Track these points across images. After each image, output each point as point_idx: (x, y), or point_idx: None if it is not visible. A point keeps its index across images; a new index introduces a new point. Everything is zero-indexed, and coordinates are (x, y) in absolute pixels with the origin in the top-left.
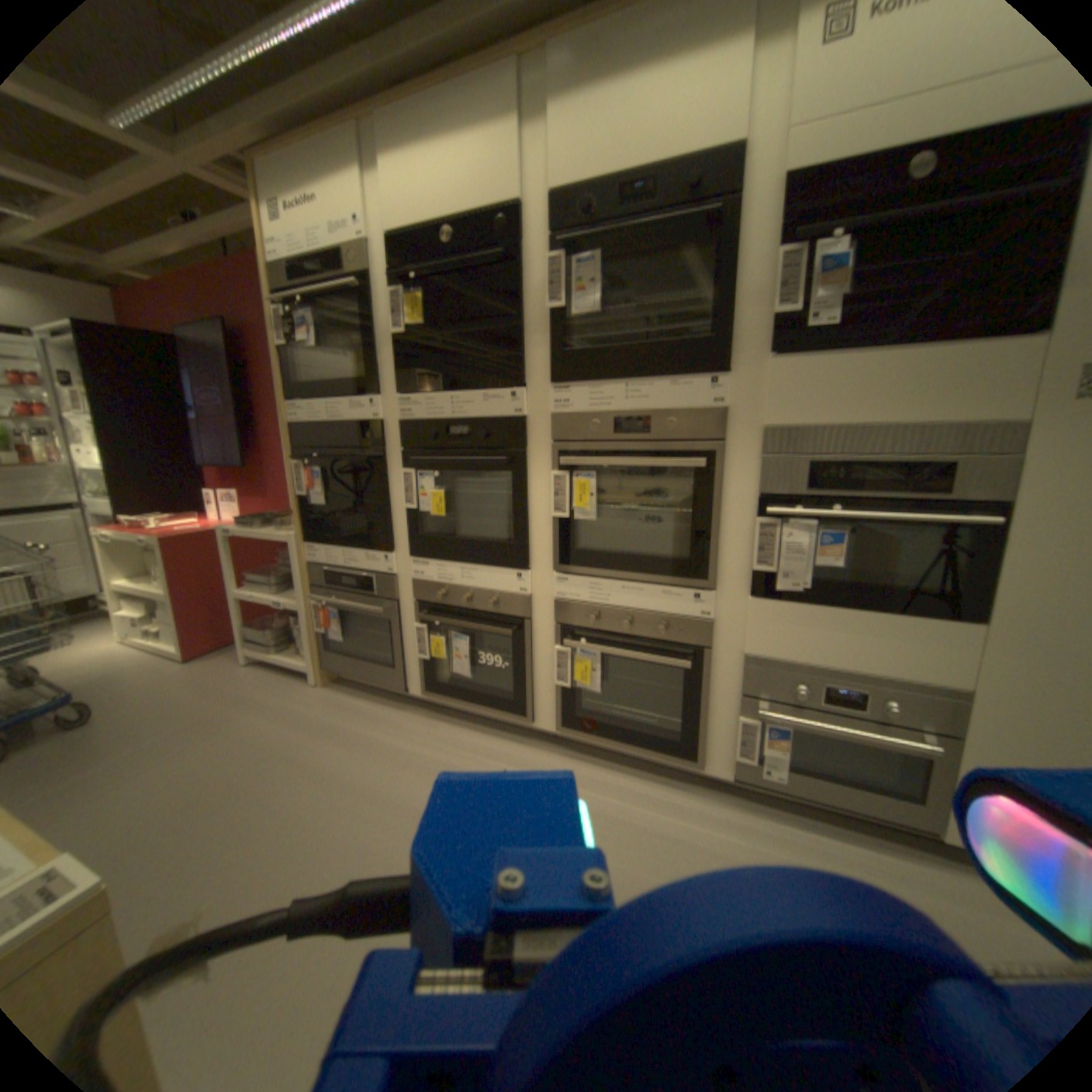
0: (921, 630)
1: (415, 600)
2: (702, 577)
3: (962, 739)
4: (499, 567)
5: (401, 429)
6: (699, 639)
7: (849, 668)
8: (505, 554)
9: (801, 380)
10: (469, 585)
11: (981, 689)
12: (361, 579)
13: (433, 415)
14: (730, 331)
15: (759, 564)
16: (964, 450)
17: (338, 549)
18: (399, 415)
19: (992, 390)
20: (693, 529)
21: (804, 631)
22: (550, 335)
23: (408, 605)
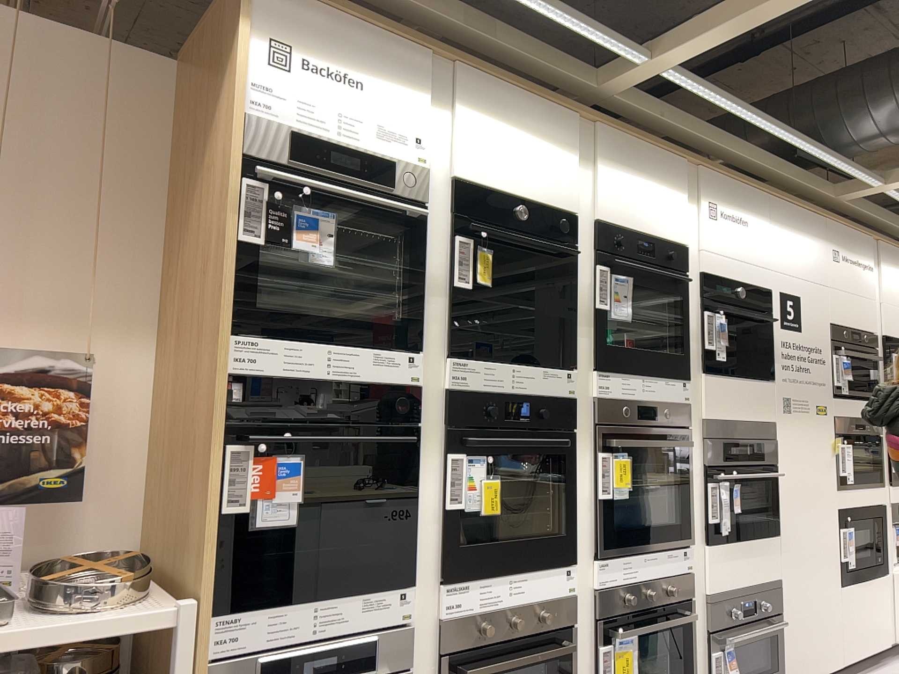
0: (764, 546)
1: (445, 653)
2: (687, 536)
3: (779, 612)
4: (548, 568)
5: (450, 400)
6: (689, 592)
7: (747, 584)
8: (557, 550)
9: (716, 392)
10: (518, 604)
11: (782, 575)
12: (347, 653)
13: (492, 388)
14: (686, 354)
15: (712, 518)
16: (763, 437)
17: (303, 606)
18: (450, 383)
19: (766, 406)
20: (670, 498)
21: (730, 563)
22: (595, 330)
23: (421, 671)
